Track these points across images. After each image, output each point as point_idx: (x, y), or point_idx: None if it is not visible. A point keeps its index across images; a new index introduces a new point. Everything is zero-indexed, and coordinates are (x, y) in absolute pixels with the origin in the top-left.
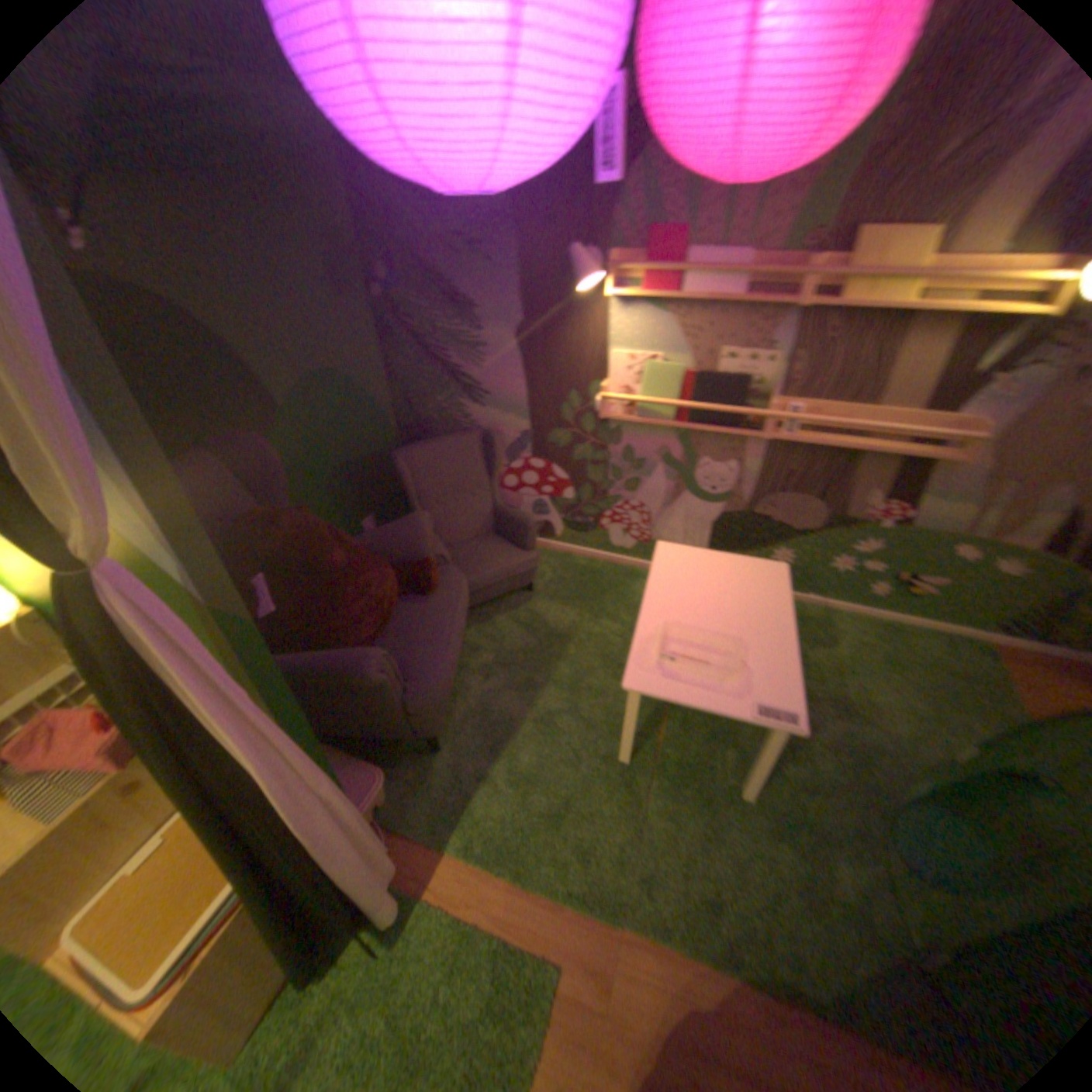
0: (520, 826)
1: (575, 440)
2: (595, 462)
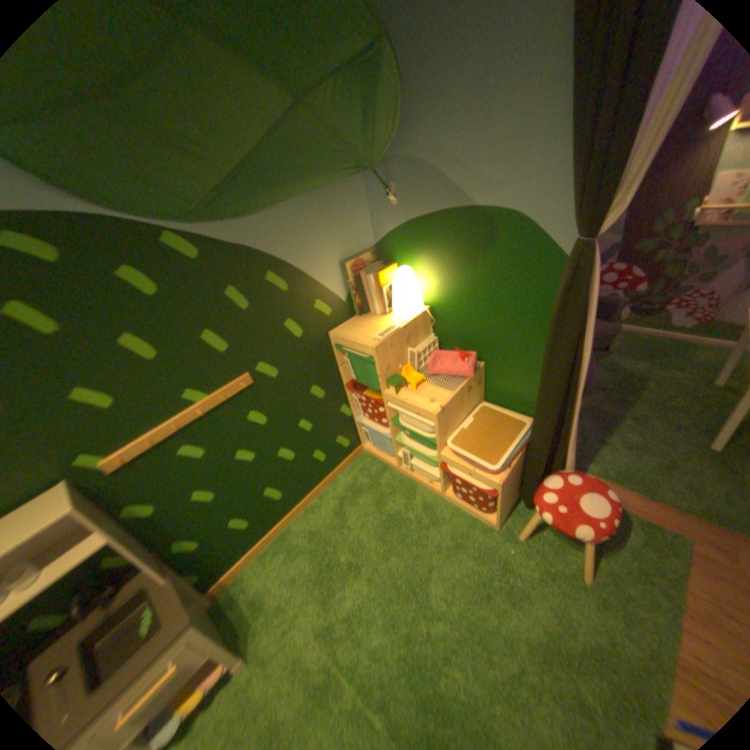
0: (639, 468)
1: (660, 245)
2: (674, 260)
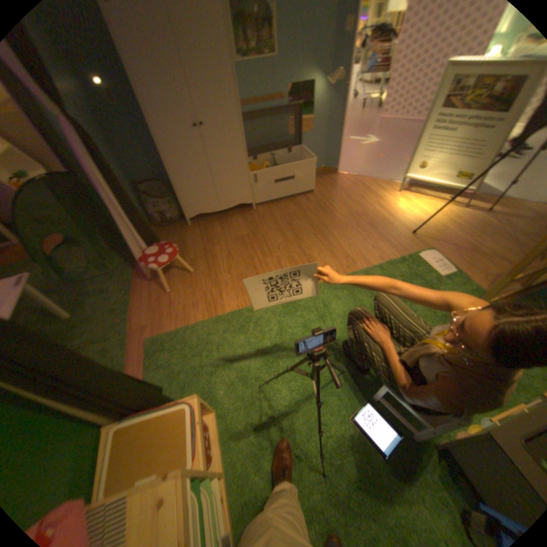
0: None
1: None
2: None
